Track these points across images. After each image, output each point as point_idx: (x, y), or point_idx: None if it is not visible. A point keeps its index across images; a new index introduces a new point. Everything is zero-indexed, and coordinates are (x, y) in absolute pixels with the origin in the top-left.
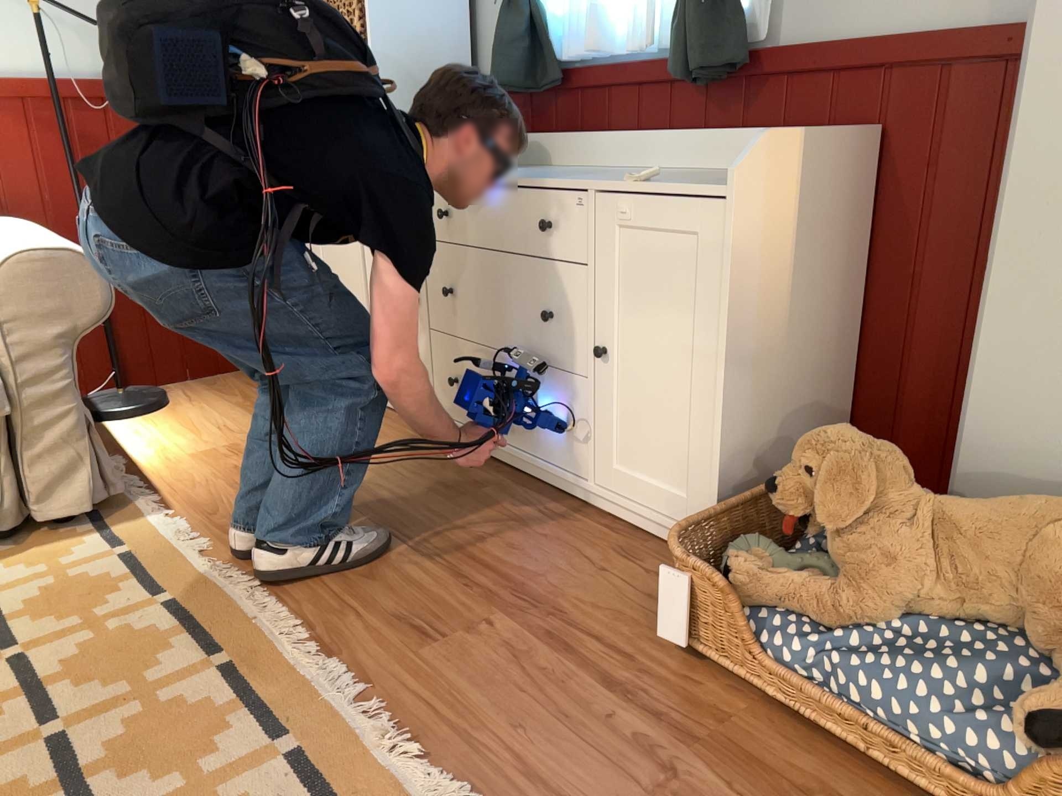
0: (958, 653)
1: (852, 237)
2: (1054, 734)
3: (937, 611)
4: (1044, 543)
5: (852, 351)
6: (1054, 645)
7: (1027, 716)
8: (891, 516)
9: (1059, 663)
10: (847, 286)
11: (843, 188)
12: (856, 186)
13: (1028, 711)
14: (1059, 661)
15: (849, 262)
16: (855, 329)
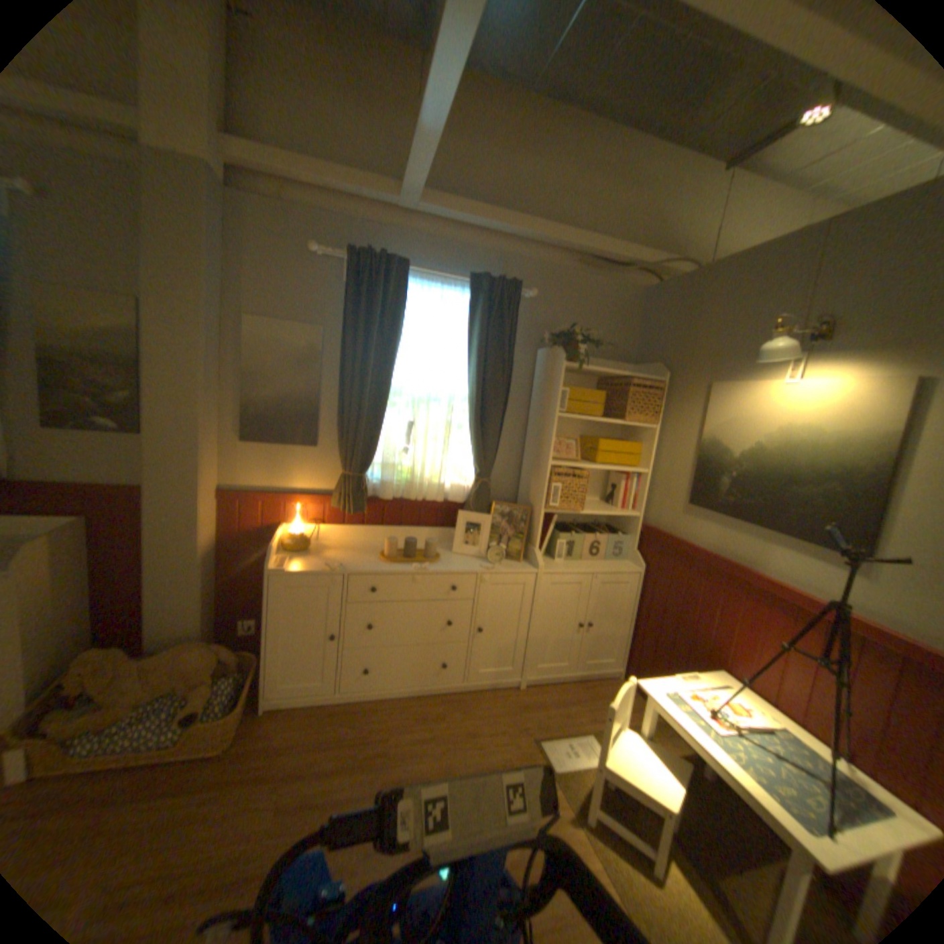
0: (154, 714)
1: (79, 562)
2: (185, 724)
3: (145, 703)
4: (177, 665)
5: (88, 605)
6: (185, 694)
7: (177, 723)
8: (121, 678)
9: (188, 698)
10: (80, 581)
11: (71, 546)
12: (78, 543)
13: (179, 720)
14: (187, 699)
15: (80, 572)
16: (87, 595)
